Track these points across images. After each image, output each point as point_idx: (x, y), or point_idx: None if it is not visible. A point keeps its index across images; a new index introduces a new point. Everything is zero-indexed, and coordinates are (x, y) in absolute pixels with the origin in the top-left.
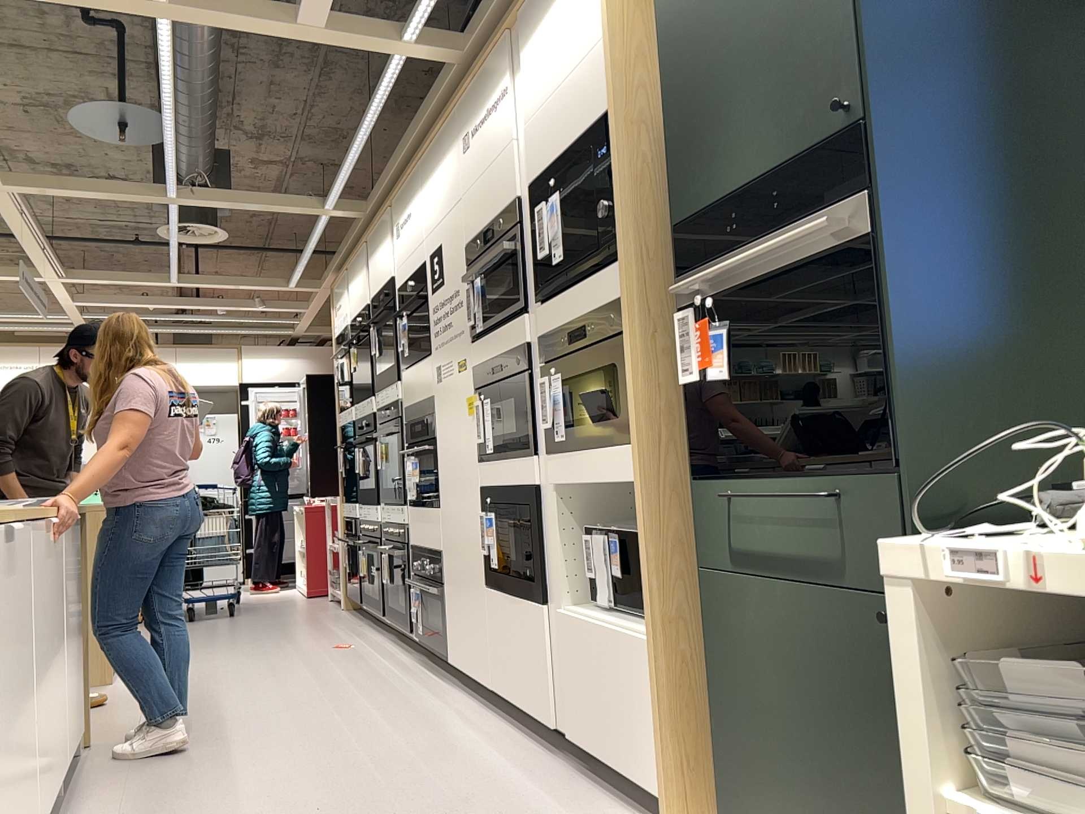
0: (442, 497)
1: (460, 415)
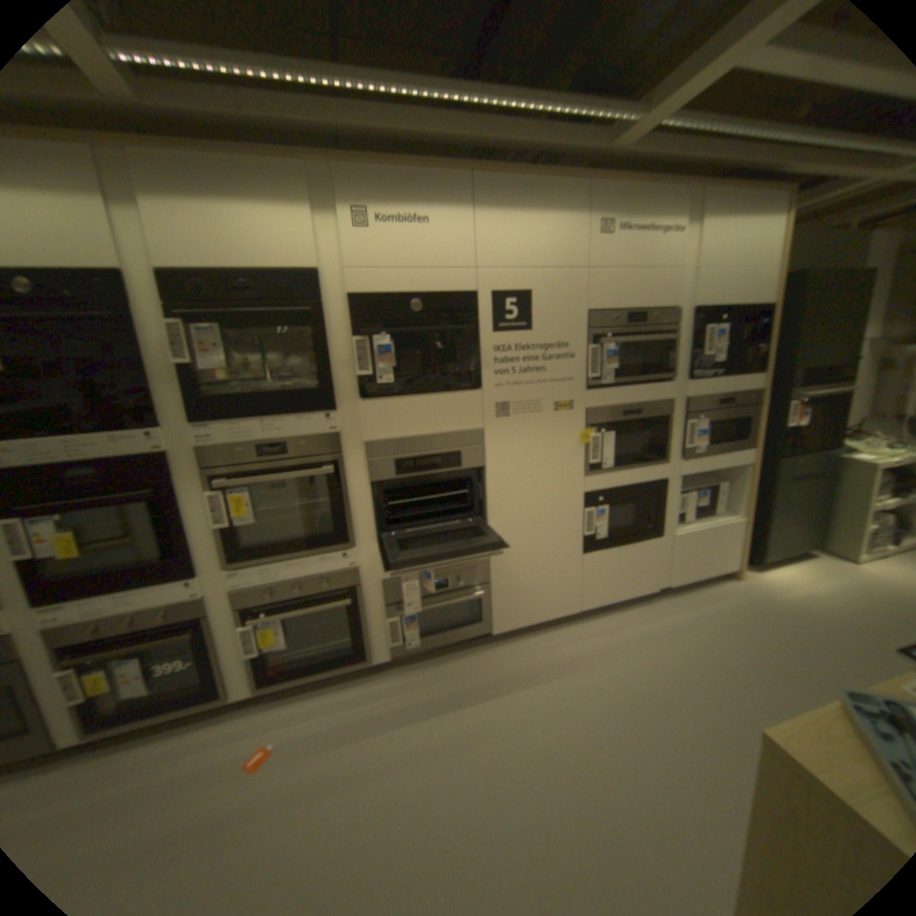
0: (495, 514)
1: (552, 444)
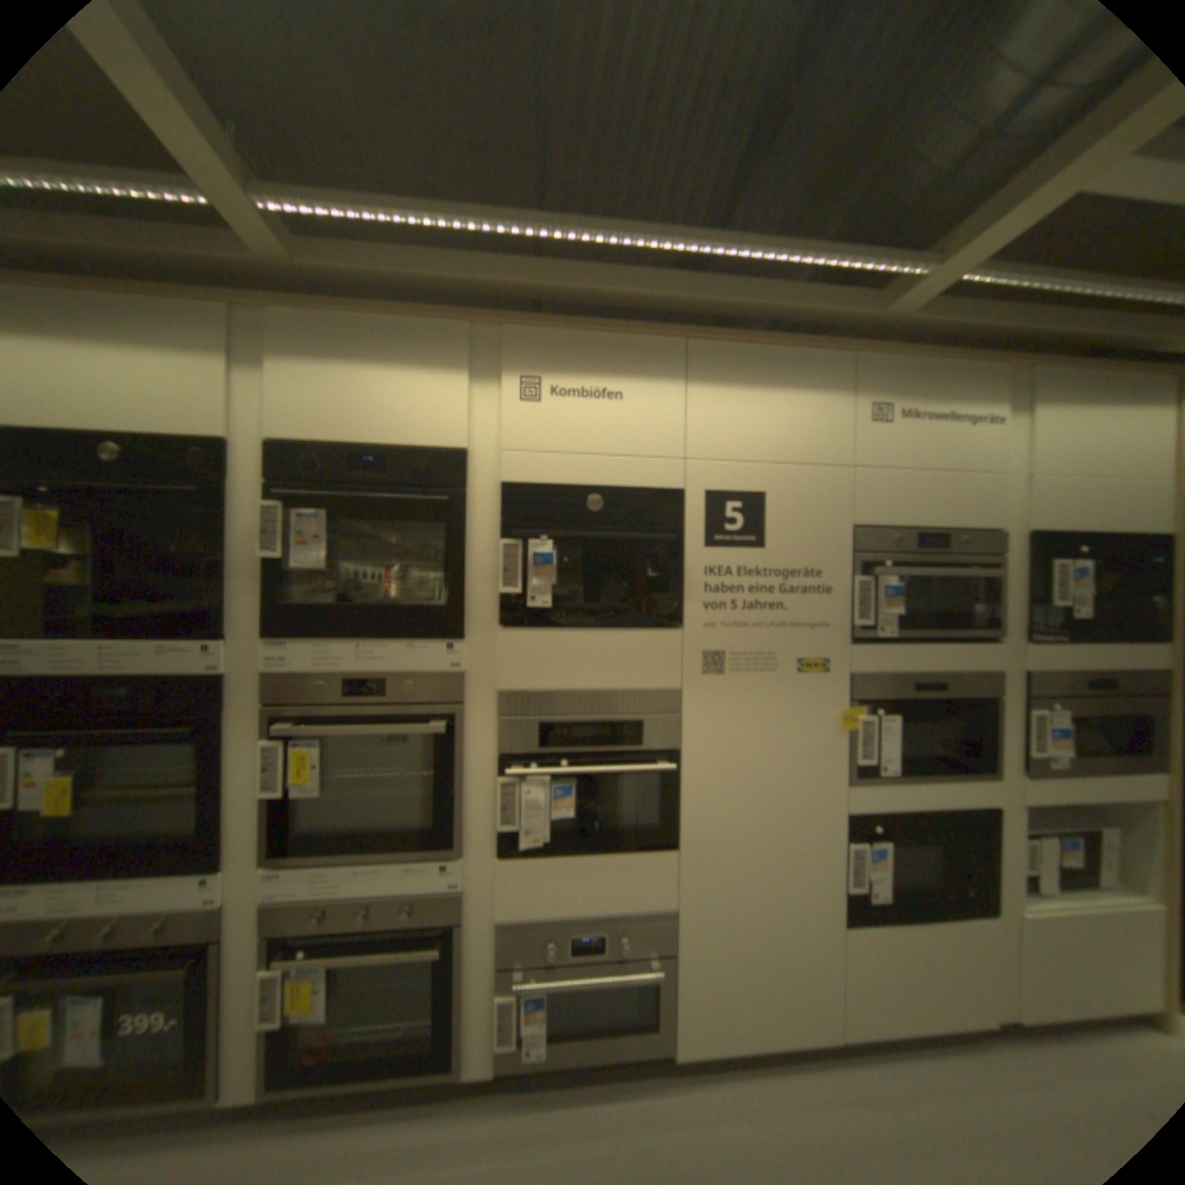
0: (691, 833)
1: (791, 725)
